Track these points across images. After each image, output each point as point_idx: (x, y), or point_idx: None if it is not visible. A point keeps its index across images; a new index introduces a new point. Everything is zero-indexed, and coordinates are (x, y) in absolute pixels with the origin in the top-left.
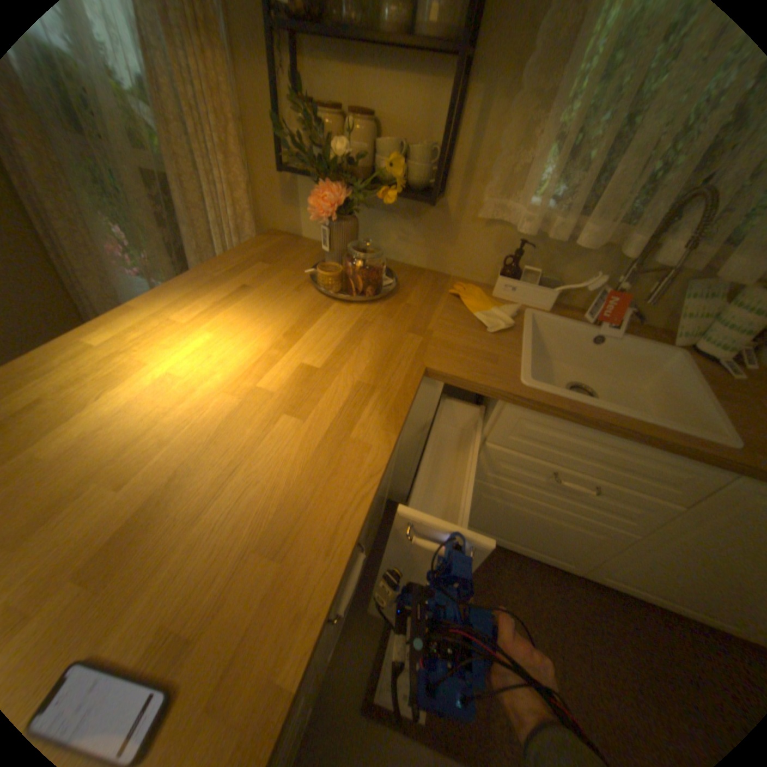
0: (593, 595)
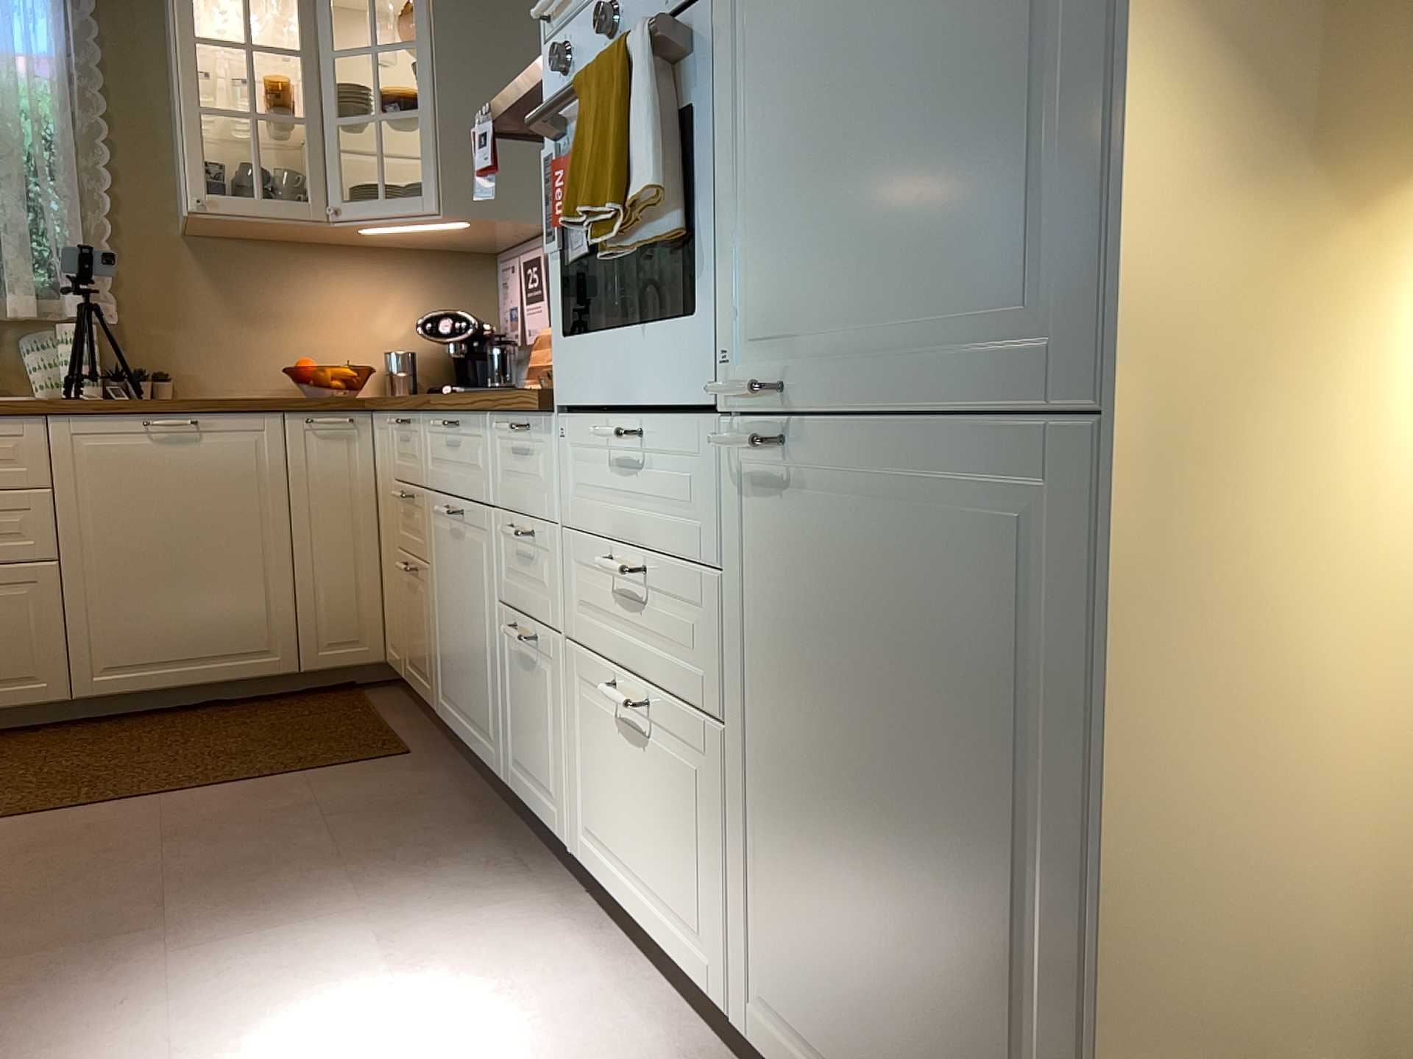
0: (107, 728)
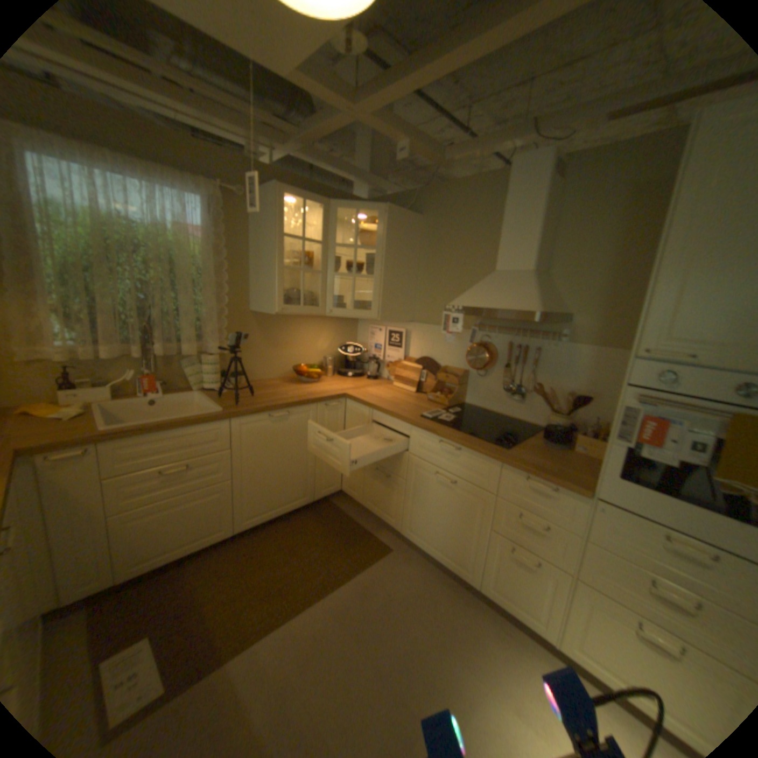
0: (247, 542)
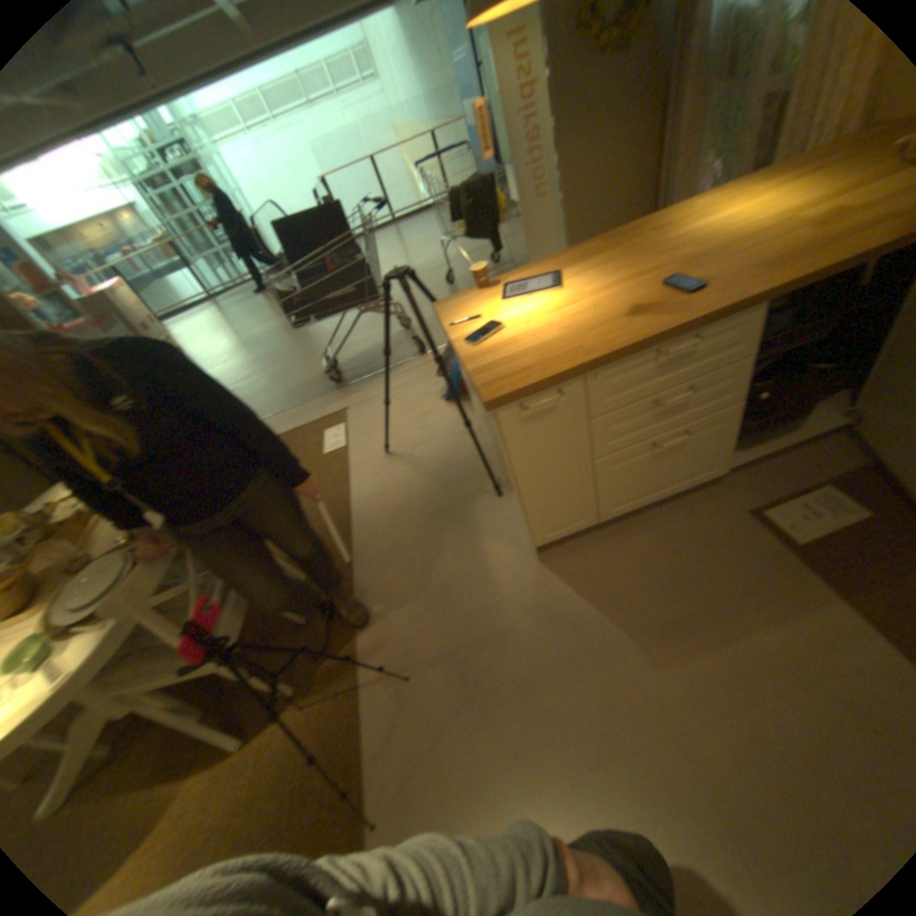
0: None
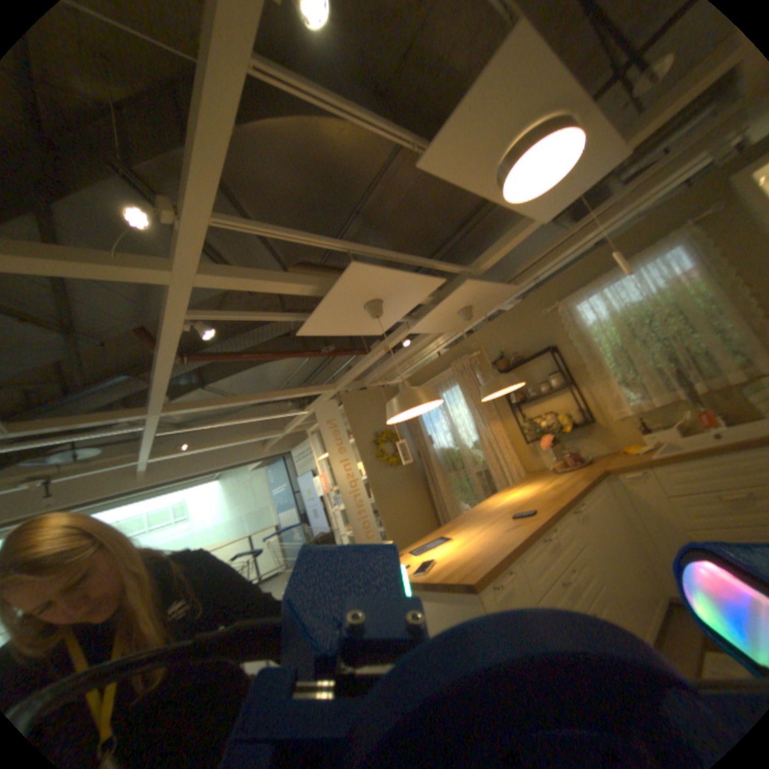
0: None
